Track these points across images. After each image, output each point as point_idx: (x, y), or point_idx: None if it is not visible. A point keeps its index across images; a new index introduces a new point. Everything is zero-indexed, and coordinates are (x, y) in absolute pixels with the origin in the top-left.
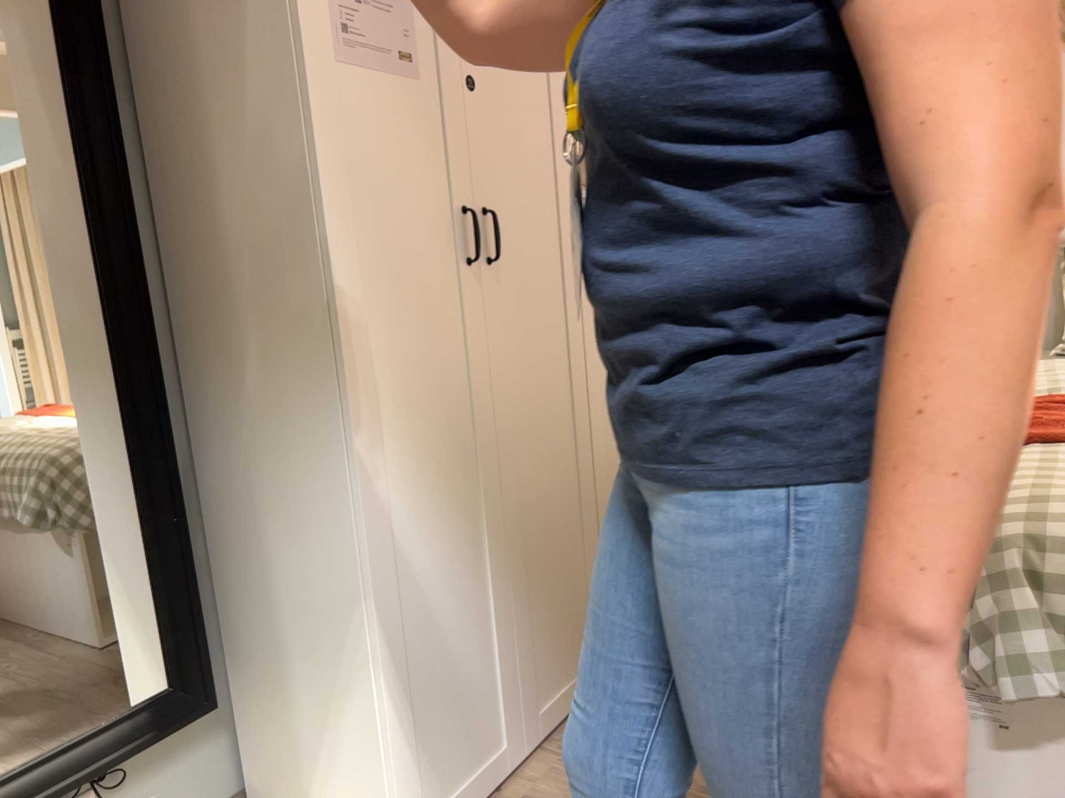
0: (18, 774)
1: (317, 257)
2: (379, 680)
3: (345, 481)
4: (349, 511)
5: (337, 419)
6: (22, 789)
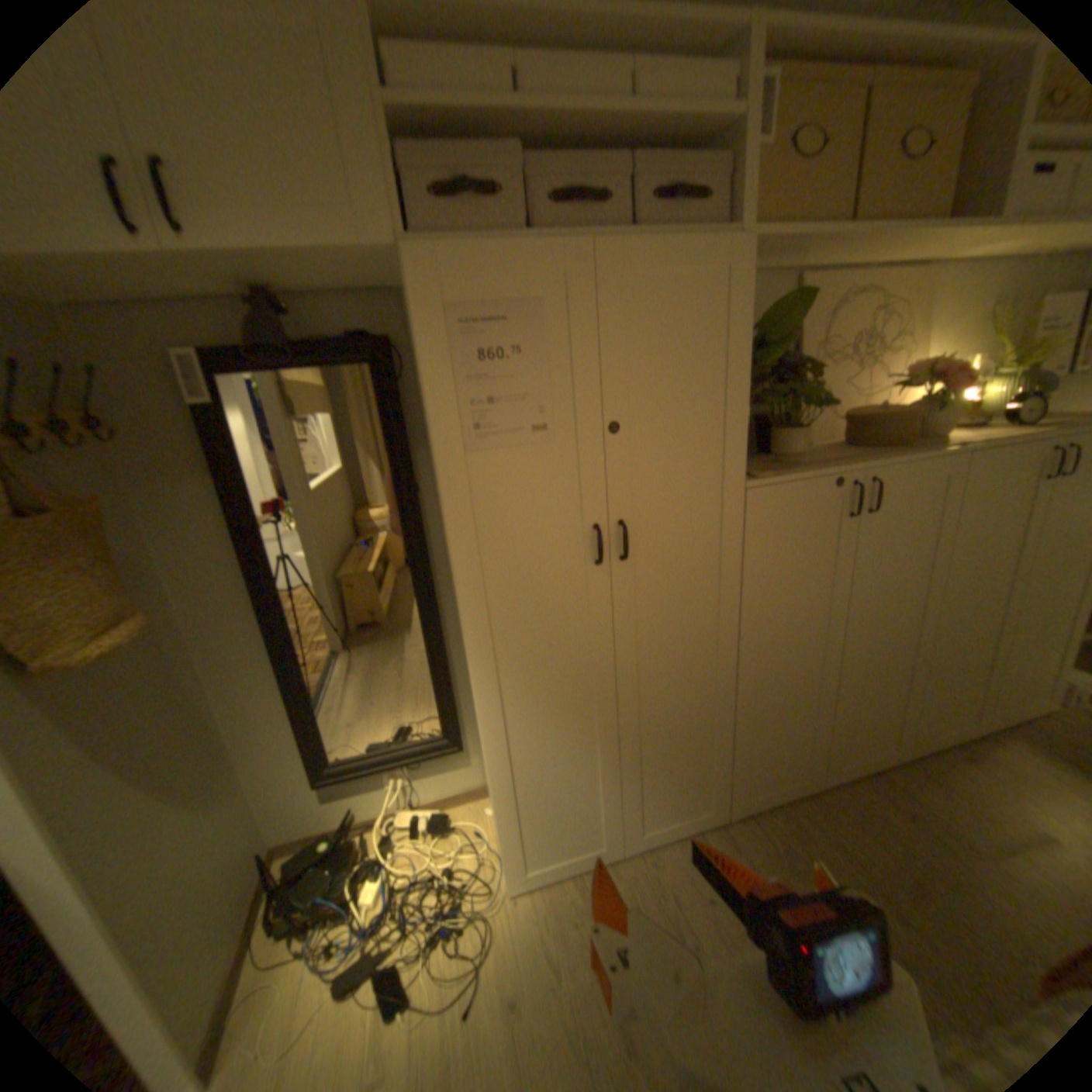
0: (375, 754)
1: (457, 583)
2: (501, 802)
3: (478, 704)
4: (480, 719)
5: (472, 672)
6: (375, 761)
